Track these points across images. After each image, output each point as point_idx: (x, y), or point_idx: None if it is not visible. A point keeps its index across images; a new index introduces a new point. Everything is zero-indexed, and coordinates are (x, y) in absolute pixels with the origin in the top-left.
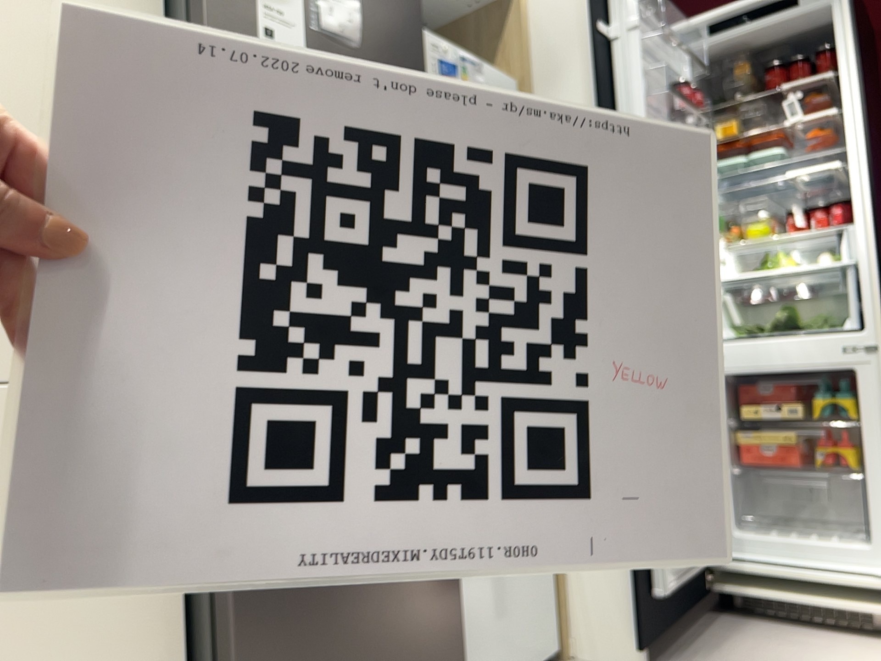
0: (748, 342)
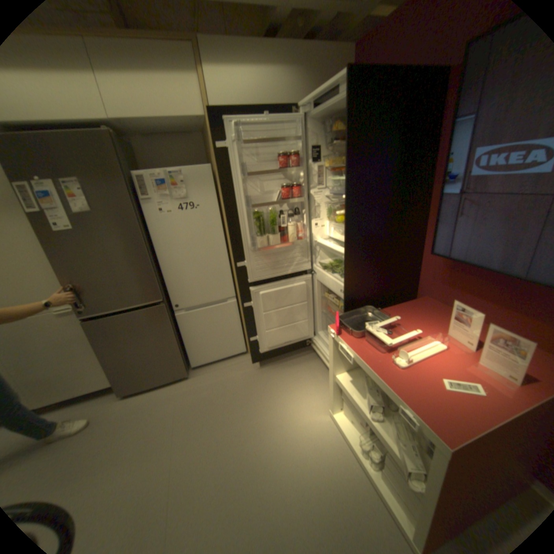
0: (325, 269)
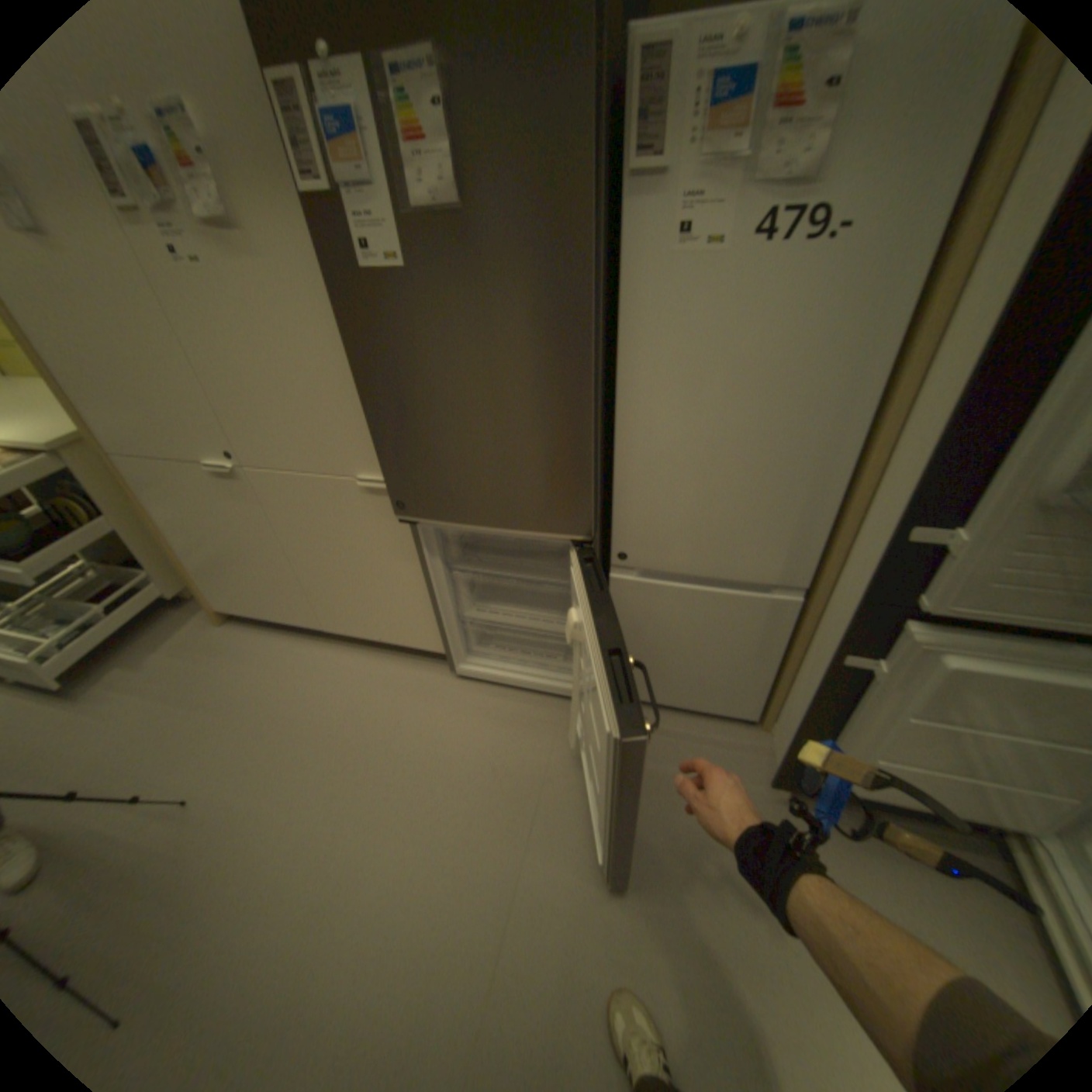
0: None
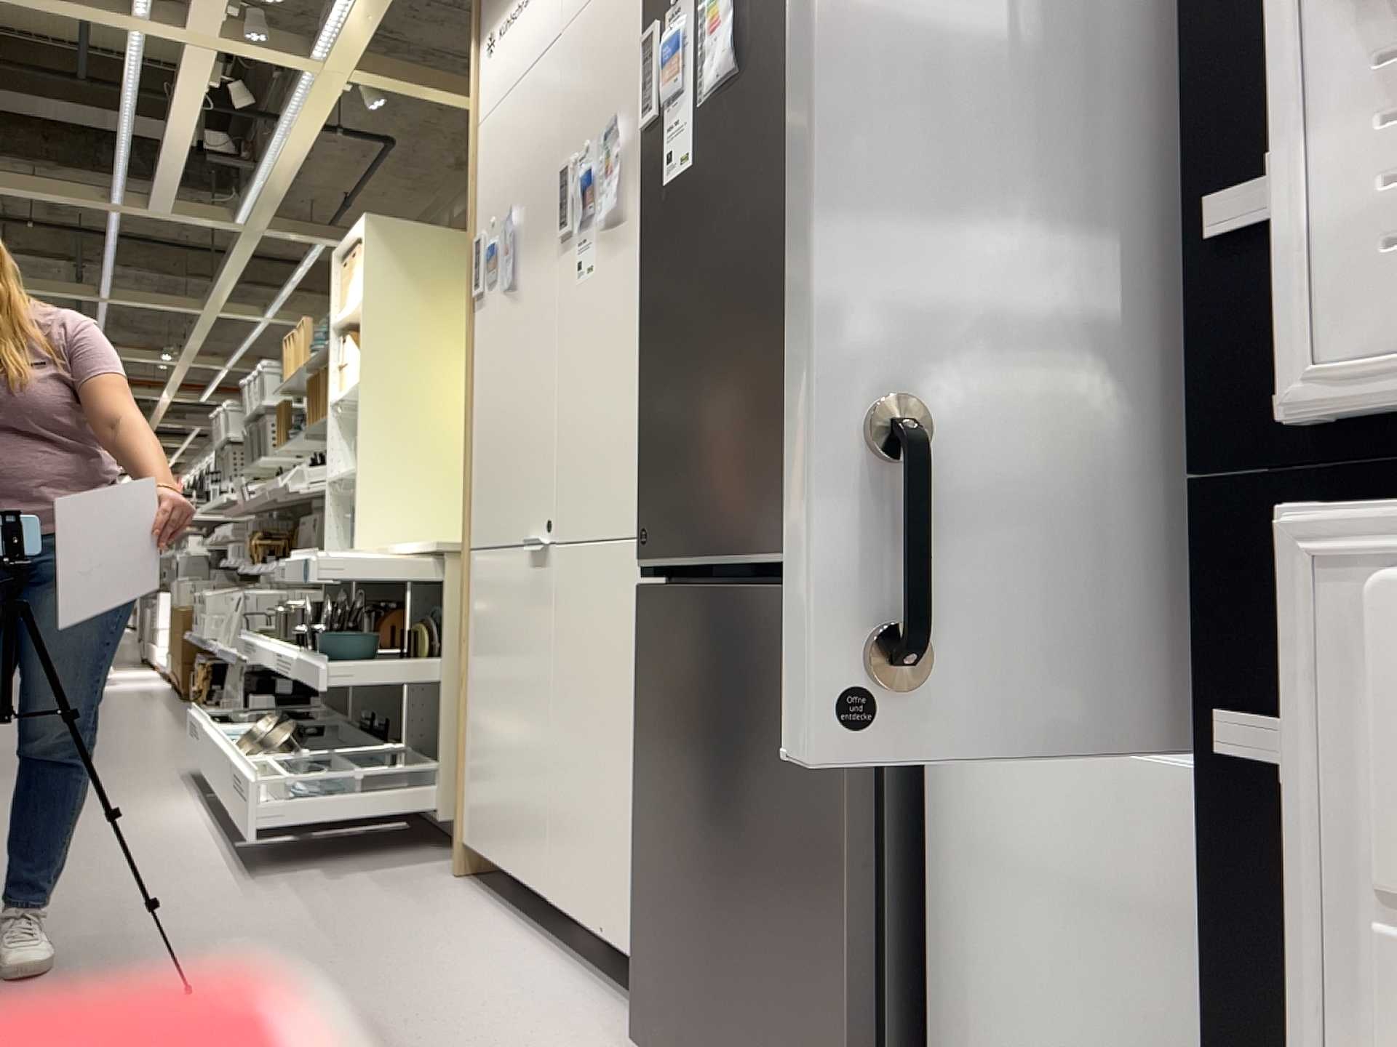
0: None
